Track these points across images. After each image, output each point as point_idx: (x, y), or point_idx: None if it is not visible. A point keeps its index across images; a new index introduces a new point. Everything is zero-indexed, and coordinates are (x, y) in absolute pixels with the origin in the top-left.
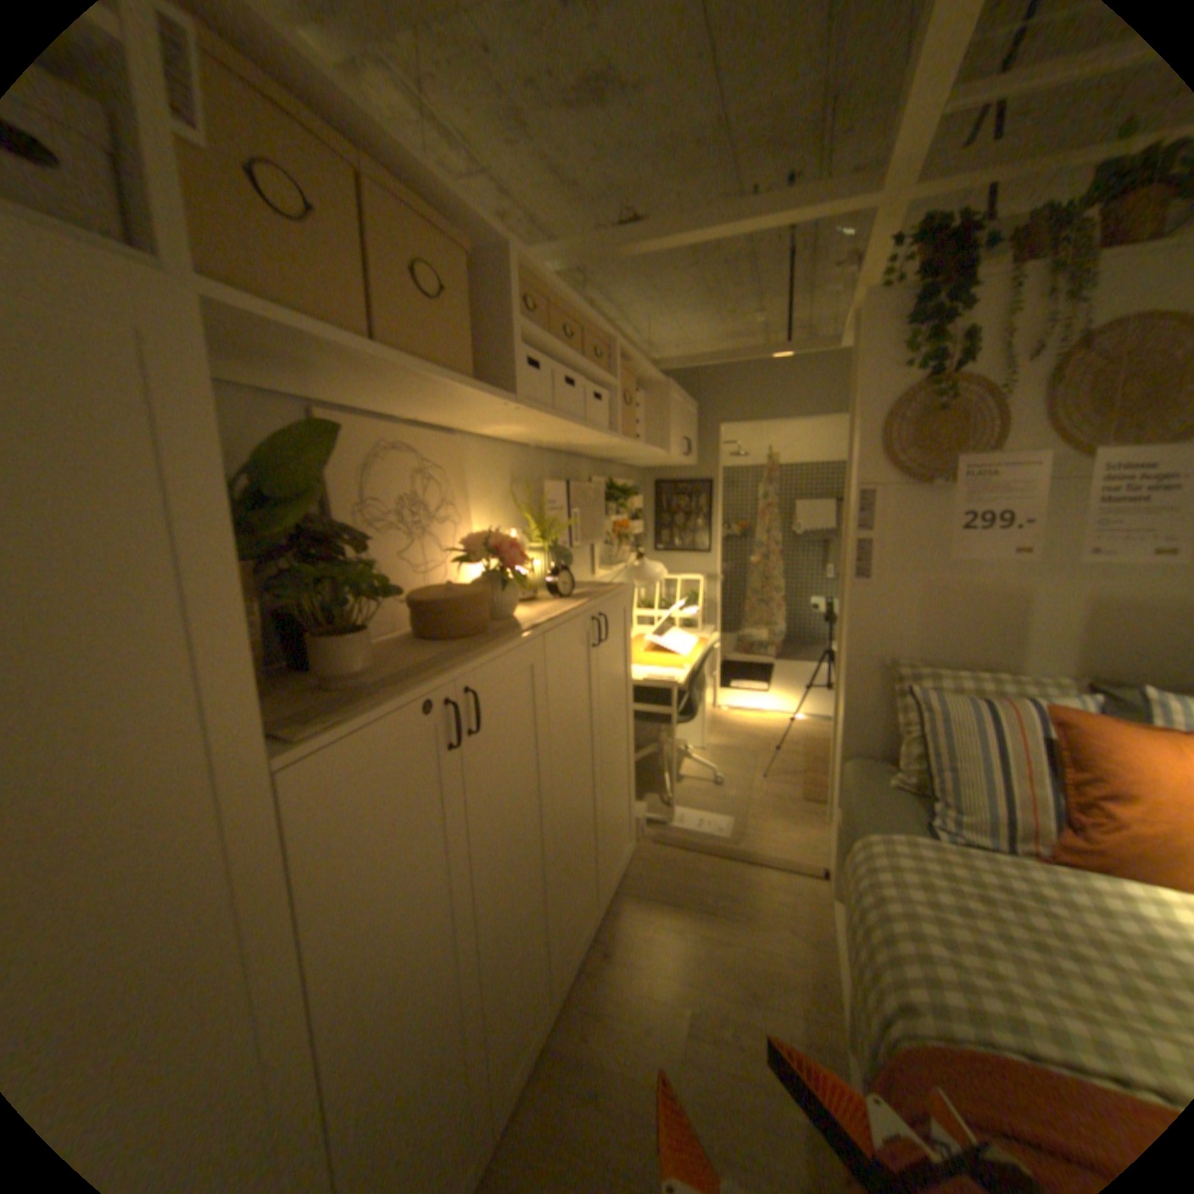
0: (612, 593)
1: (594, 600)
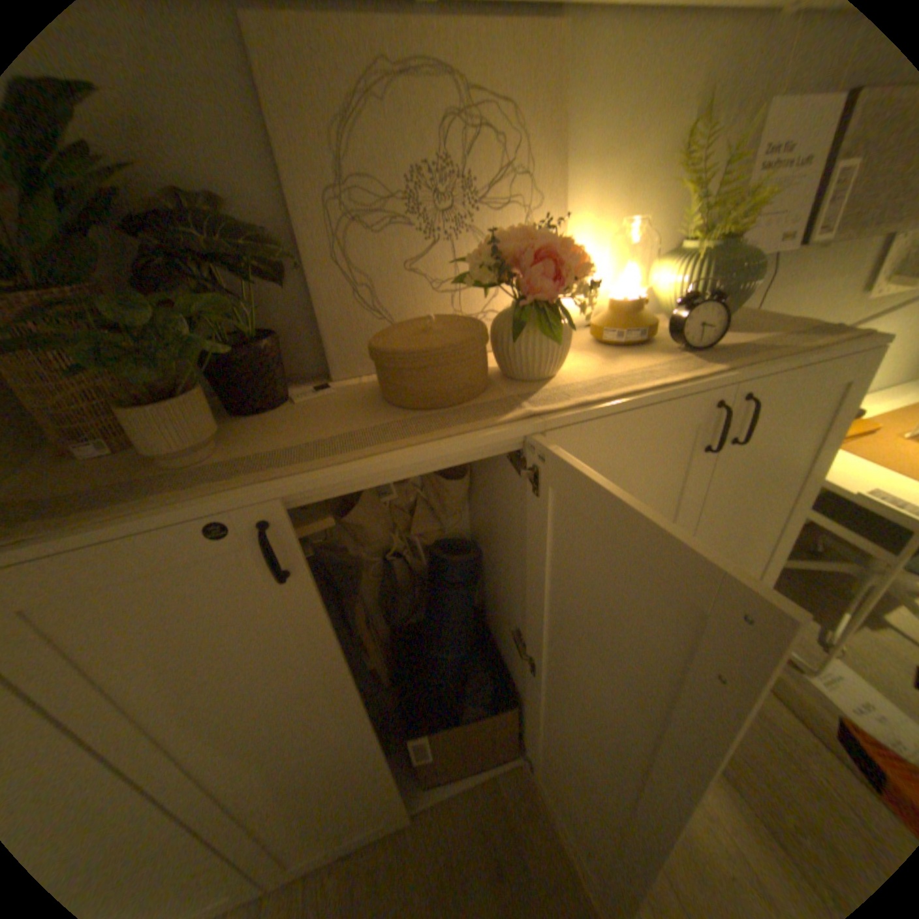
0: (819, 352)
1: (747, 367)
